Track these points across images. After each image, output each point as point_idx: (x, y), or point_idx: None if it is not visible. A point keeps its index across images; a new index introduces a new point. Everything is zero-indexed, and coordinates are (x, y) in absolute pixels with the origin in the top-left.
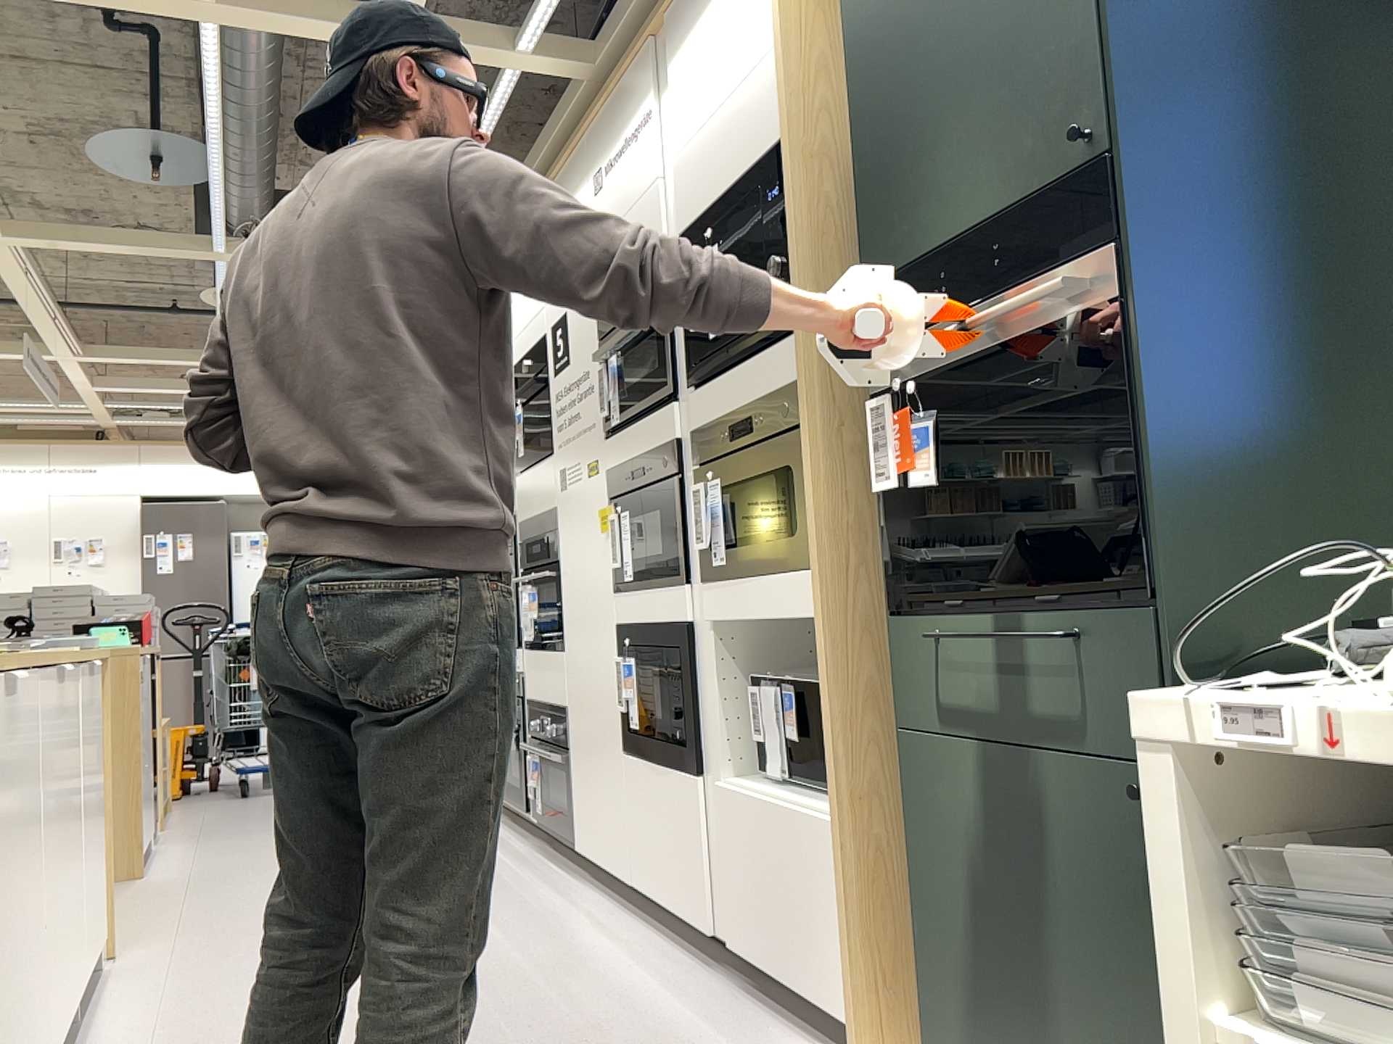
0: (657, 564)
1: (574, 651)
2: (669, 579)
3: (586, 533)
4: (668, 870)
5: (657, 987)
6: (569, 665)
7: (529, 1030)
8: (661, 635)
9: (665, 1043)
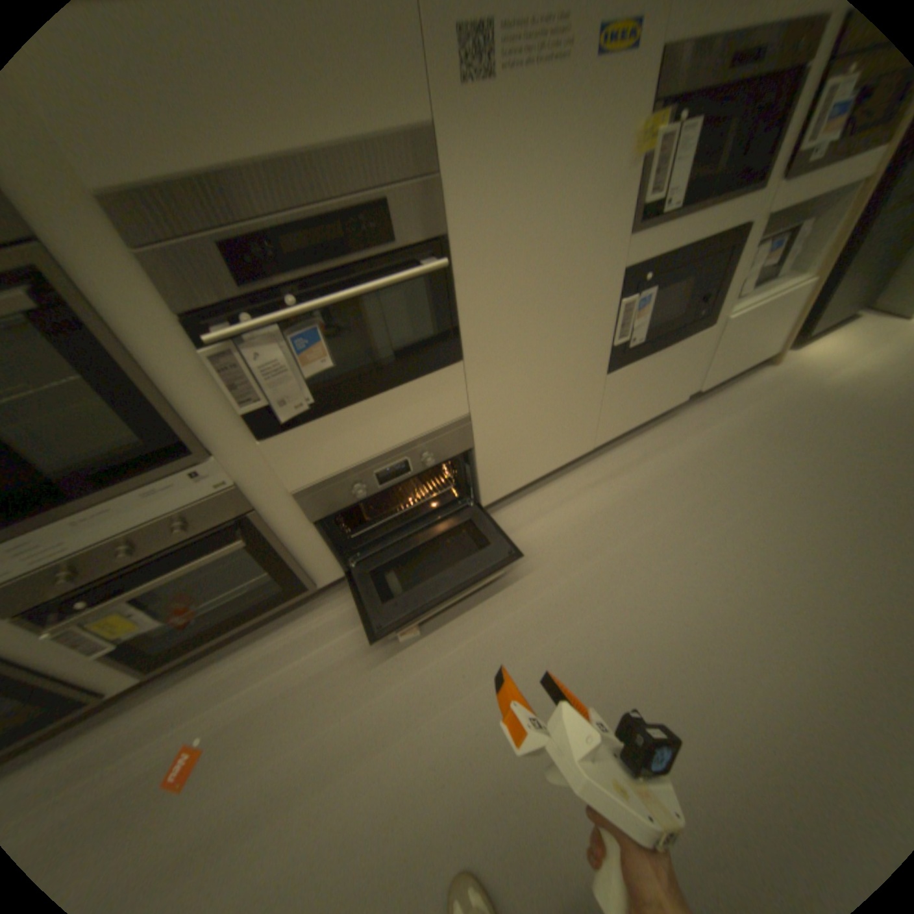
0: (728, 179)
1: (497, 345)
2: (740, 190)
3: (571, 166)
4: (650, 404)
5: (706, 432)
6: (484, 365)
7: (793, 467)
8: (710, 247)
9: (774, 418)
